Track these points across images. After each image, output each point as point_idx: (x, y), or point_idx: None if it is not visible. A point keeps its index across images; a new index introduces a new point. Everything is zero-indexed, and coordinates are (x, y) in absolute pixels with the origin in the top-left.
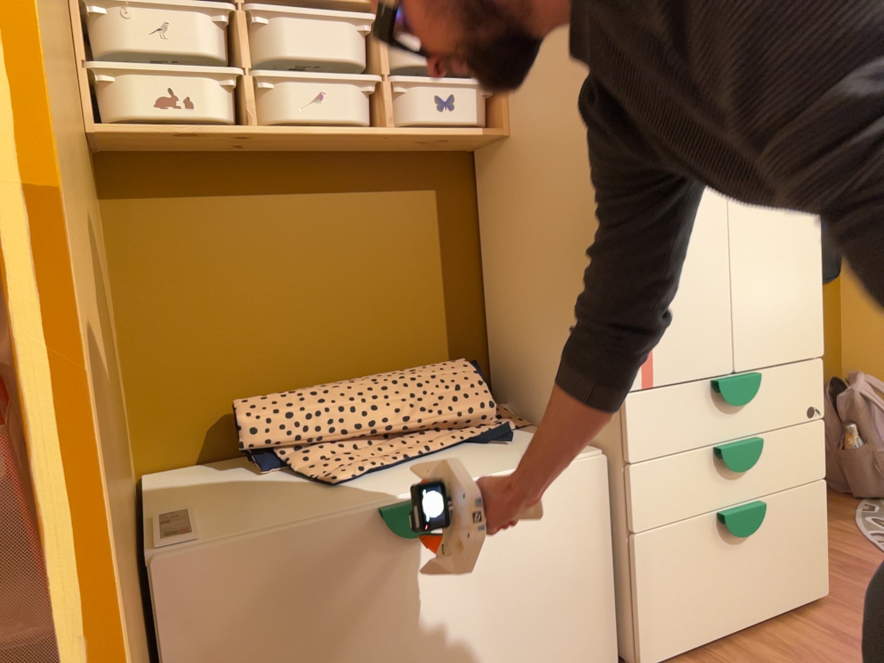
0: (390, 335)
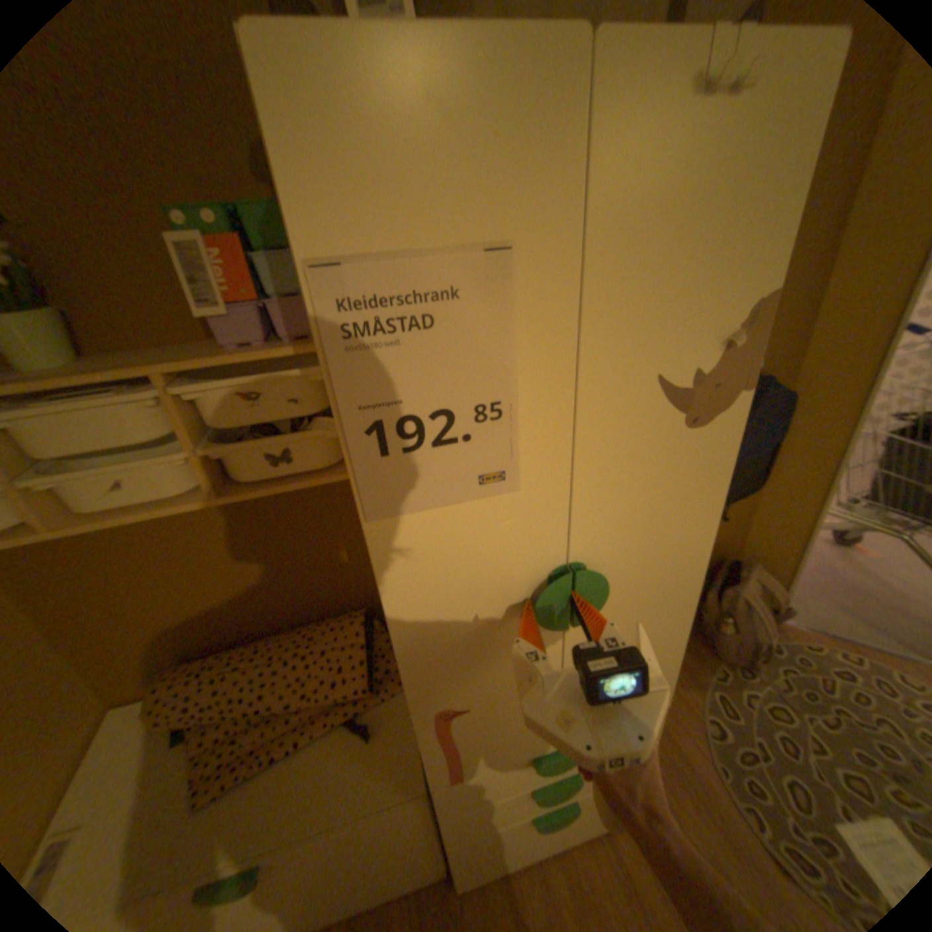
0: (300, 596)
